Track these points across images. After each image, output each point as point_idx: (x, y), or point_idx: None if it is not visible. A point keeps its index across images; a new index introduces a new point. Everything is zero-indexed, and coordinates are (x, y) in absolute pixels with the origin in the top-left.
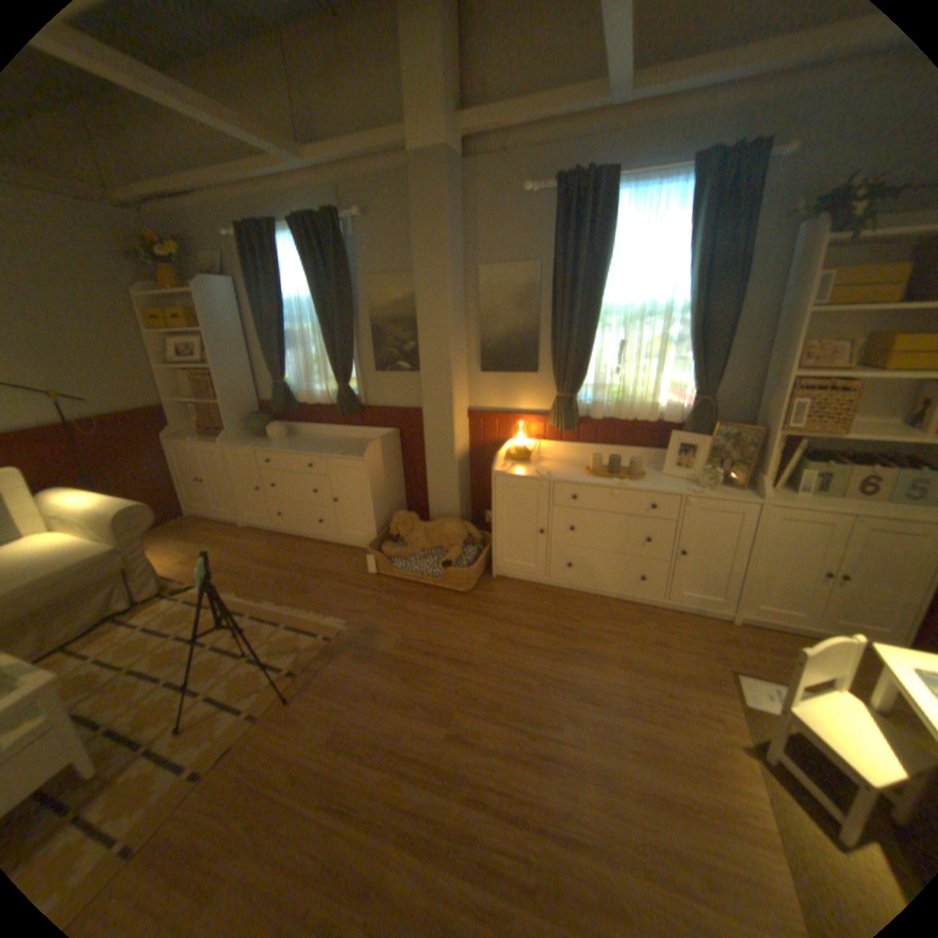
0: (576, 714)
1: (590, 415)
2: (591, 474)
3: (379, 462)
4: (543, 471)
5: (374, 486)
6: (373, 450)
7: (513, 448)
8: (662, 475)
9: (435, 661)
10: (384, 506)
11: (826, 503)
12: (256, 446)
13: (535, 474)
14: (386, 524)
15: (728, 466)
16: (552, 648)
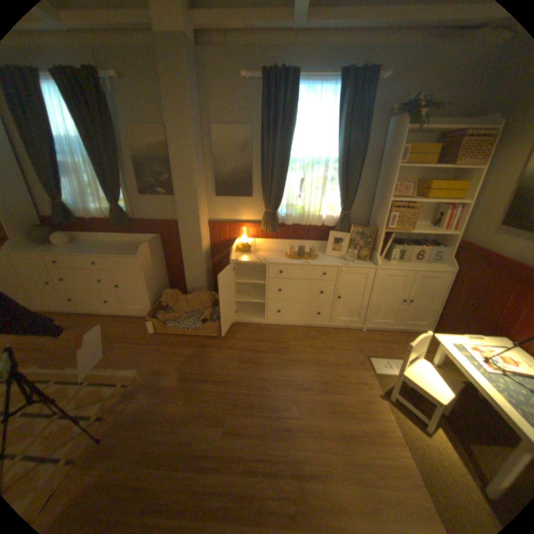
0: (296, 398)
1: (285, 222)
2: (289, 257)
3: (148, 257)
4: (261, 257)
5: (146, 274)
6: (143, 249)
7: (240, 243)
8: (325, 255)
9: (206, 384)
10: (154, 286)
11: (403, 265)
12: (43, 251)
13: (256, 259)
14: (157, 298)
15: (359, 249)
16: (275, 361)
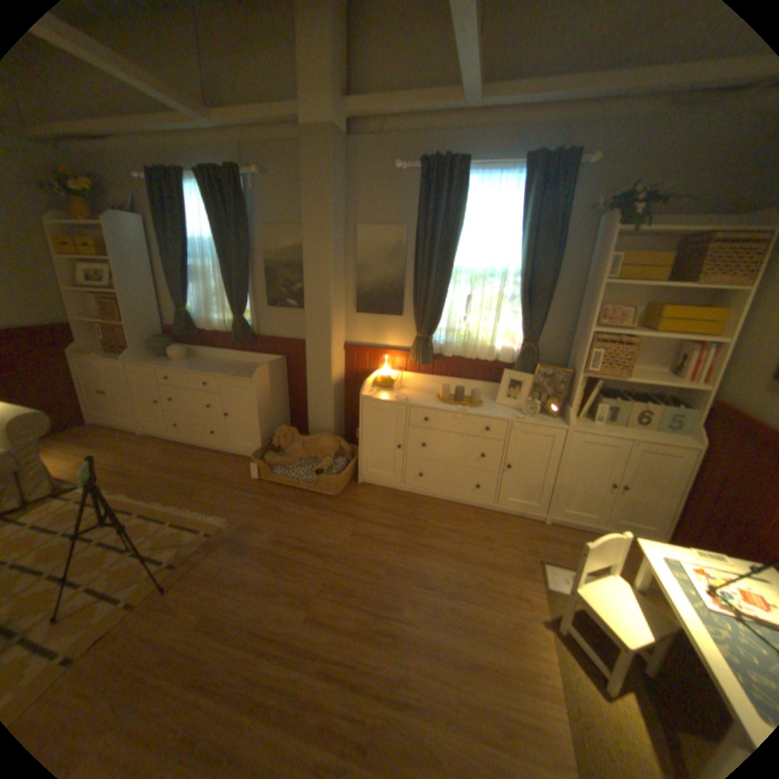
0: (416, 598)
1: (443, 353)
2: (440, 401)
3: (266, 383)
4: (403, 397)
5: (261, 404)
6: (262, 373)
7: (380, 377)
8: (496, 404)
9: (302, 554)
10: (270, 421)
11: (614, 431)
12: (157, 365)
13: (396, 399)
14: (271, 437)
15: (544, 399)
16: (401, 543)
